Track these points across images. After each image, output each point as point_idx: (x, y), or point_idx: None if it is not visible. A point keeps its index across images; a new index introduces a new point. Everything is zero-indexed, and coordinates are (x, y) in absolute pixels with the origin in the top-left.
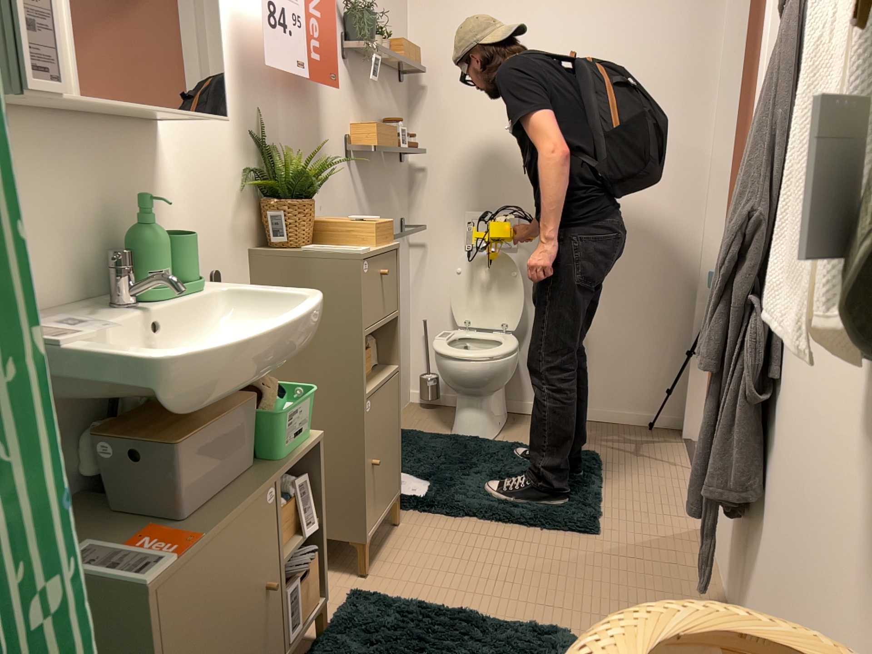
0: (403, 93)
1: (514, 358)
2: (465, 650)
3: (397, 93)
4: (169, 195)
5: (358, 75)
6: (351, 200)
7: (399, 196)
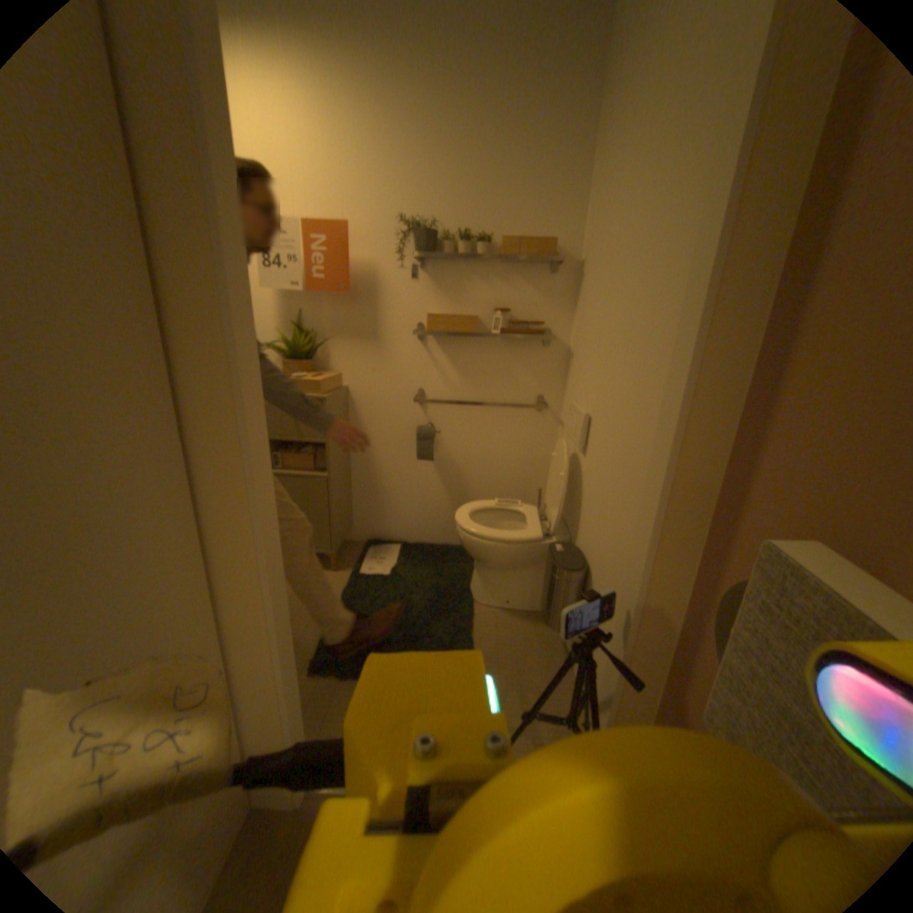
0: (562, 276)
1: (489, 544)
2: None
3: (545, 278)
4: None
5: (448, 272)
6: (424, 367)
7: (535, 372)
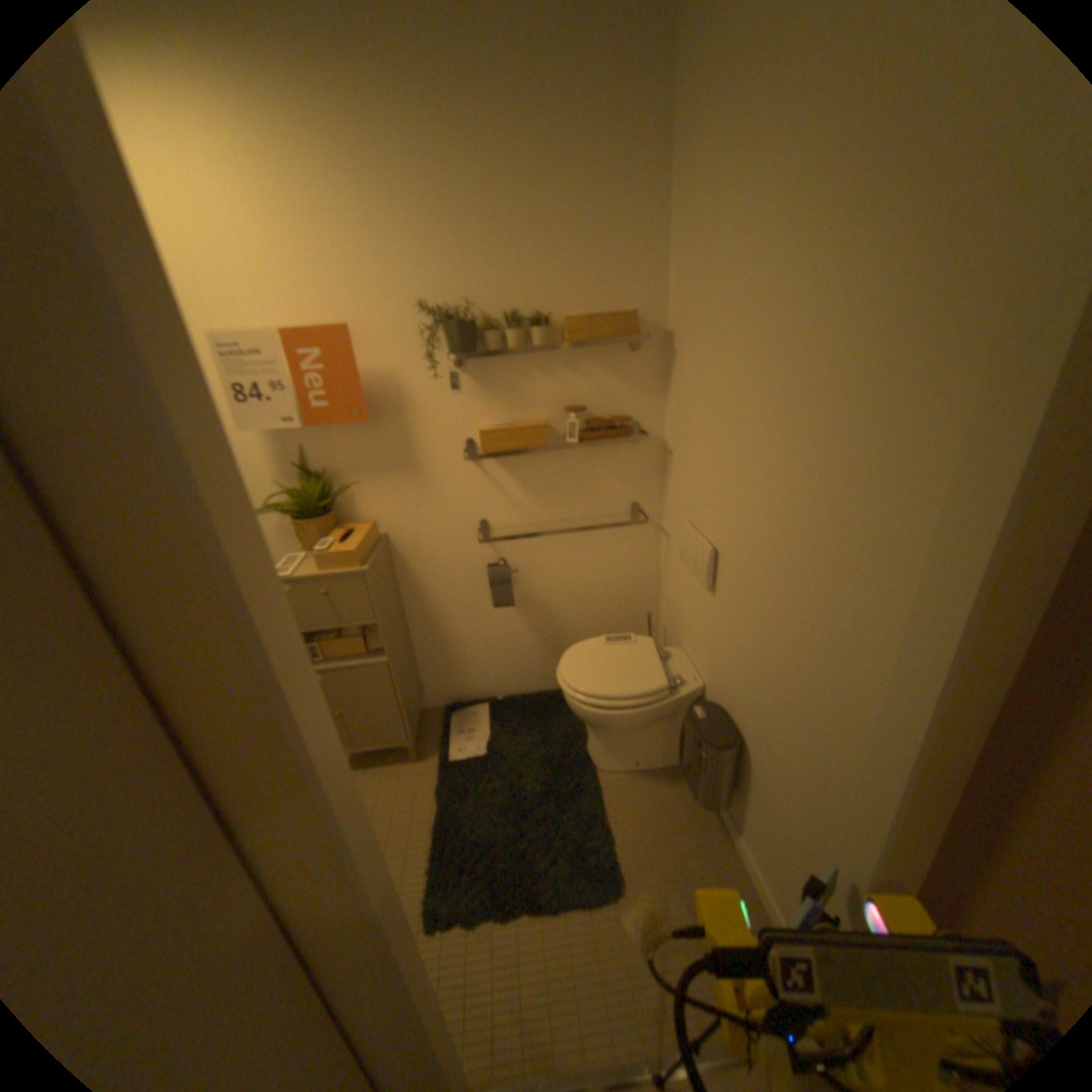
0: (644, 358)
1: (609, 717)
2: None
3: (622, 363)
4: None
5: (495, 372)
6: (481, 496)
7: (622, 480)
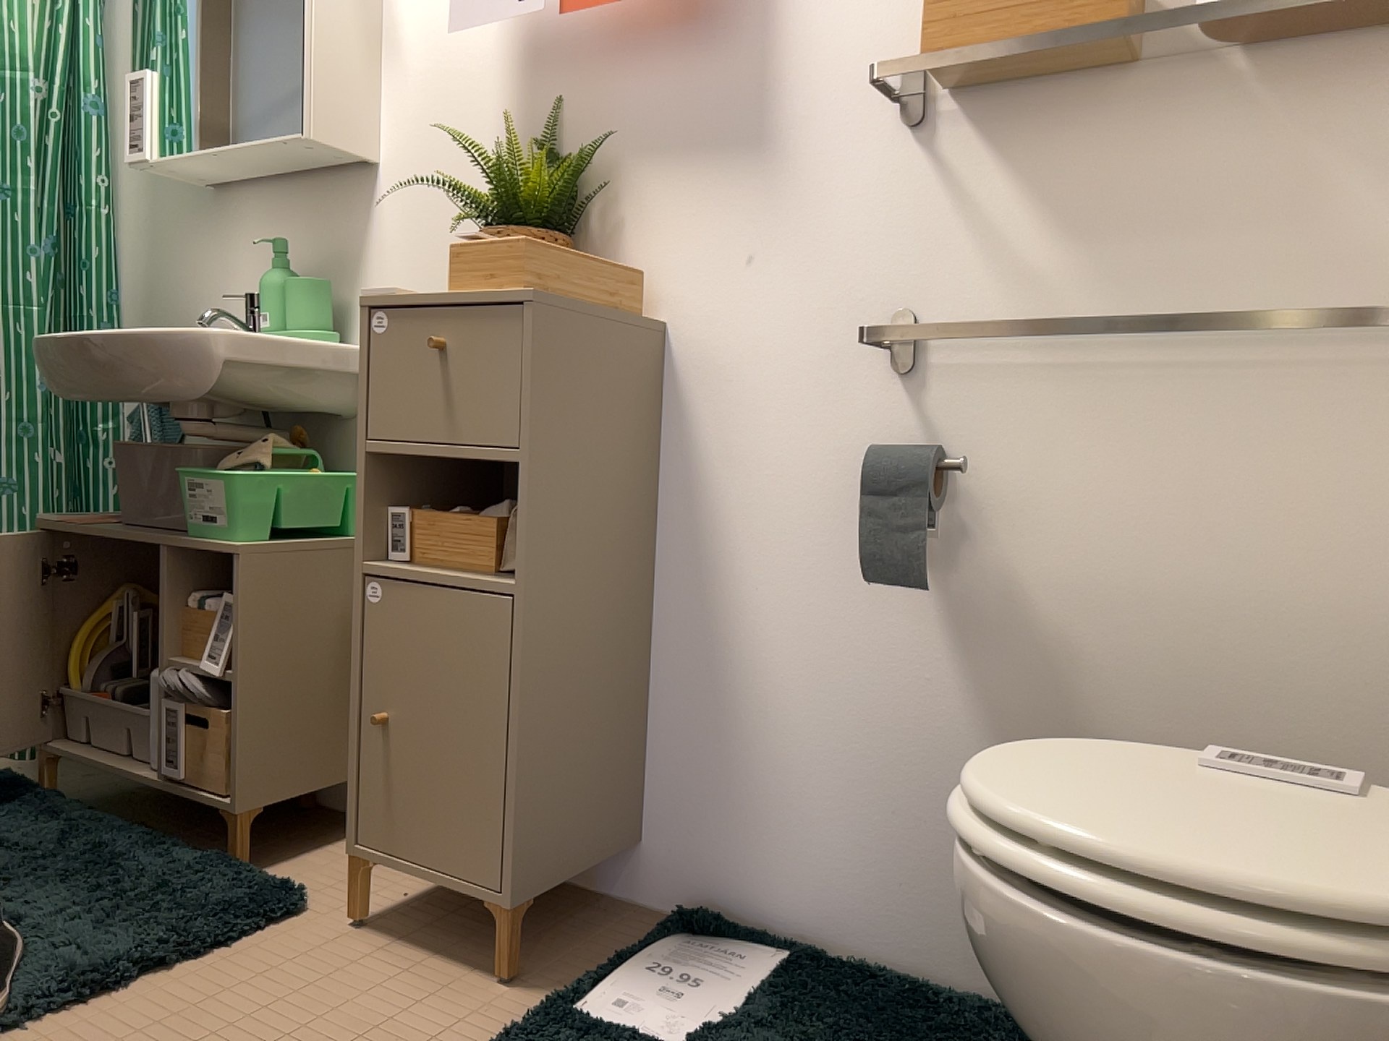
0: None
1: (1076, 935)
2: (31, 932)
3: None
4: (384, 248)
5: None
6: (911, 235)
7: None
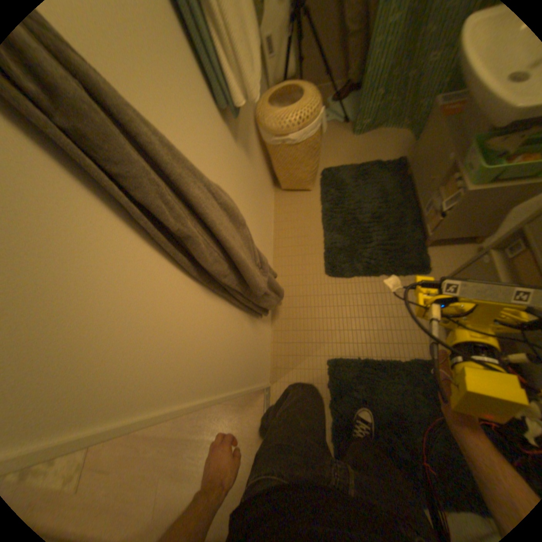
0: None
1: None
2: (368, 252)
3: None
4: None
5: None
6: None
7: None
